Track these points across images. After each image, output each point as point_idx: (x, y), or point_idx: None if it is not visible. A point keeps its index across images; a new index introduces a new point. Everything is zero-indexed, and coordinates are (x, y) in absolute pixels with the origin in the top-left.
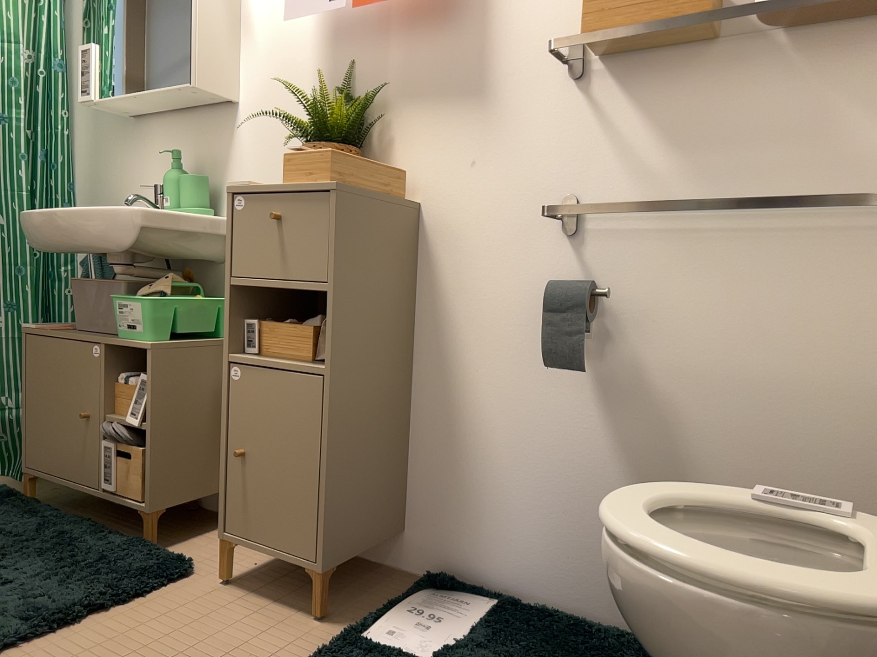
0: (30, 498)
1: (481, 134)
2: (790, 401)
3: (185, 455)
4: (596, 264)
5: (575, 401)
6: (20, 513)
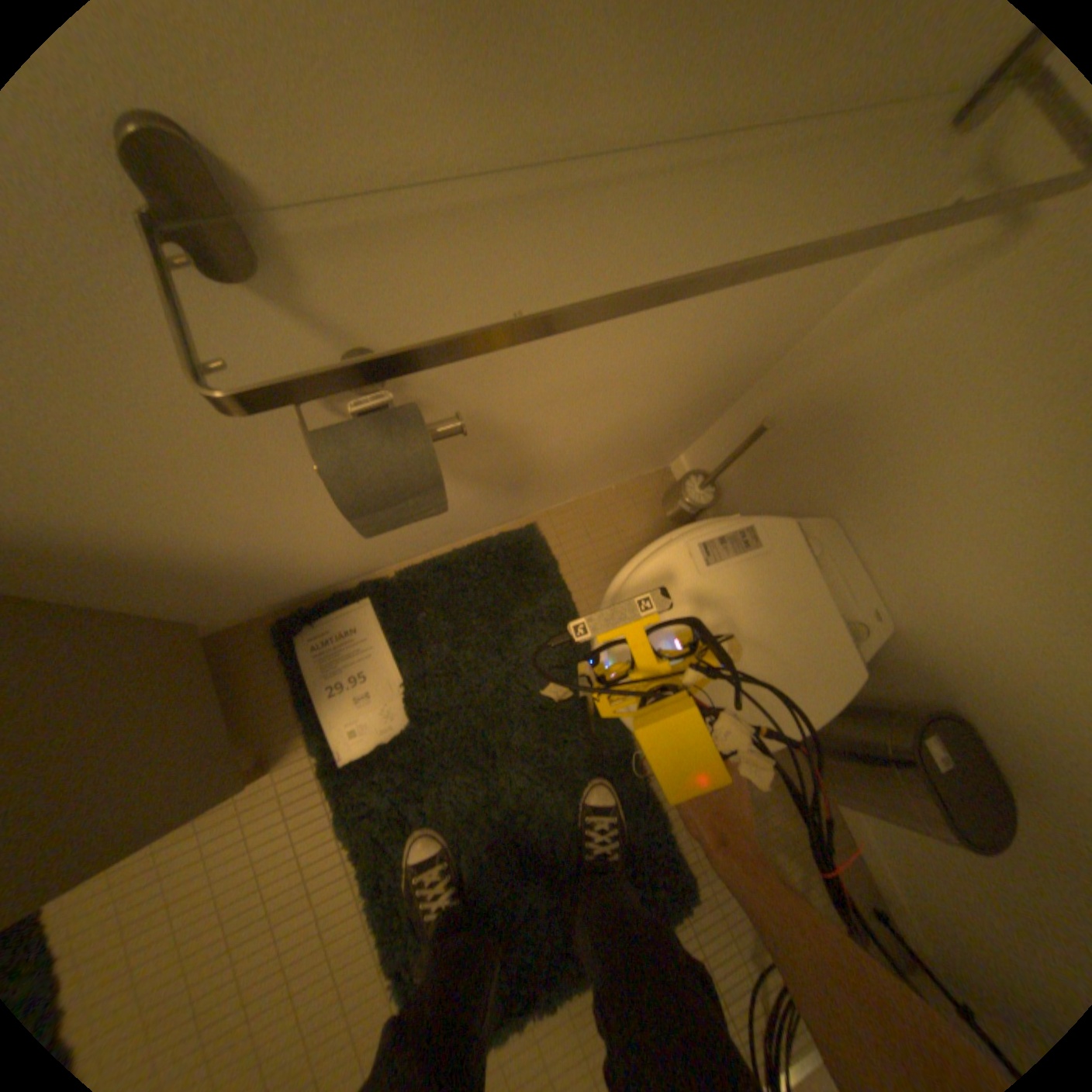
0: None
1: None
2: (662, 374)
3: None
4: (362, 313)
5: None
6: None
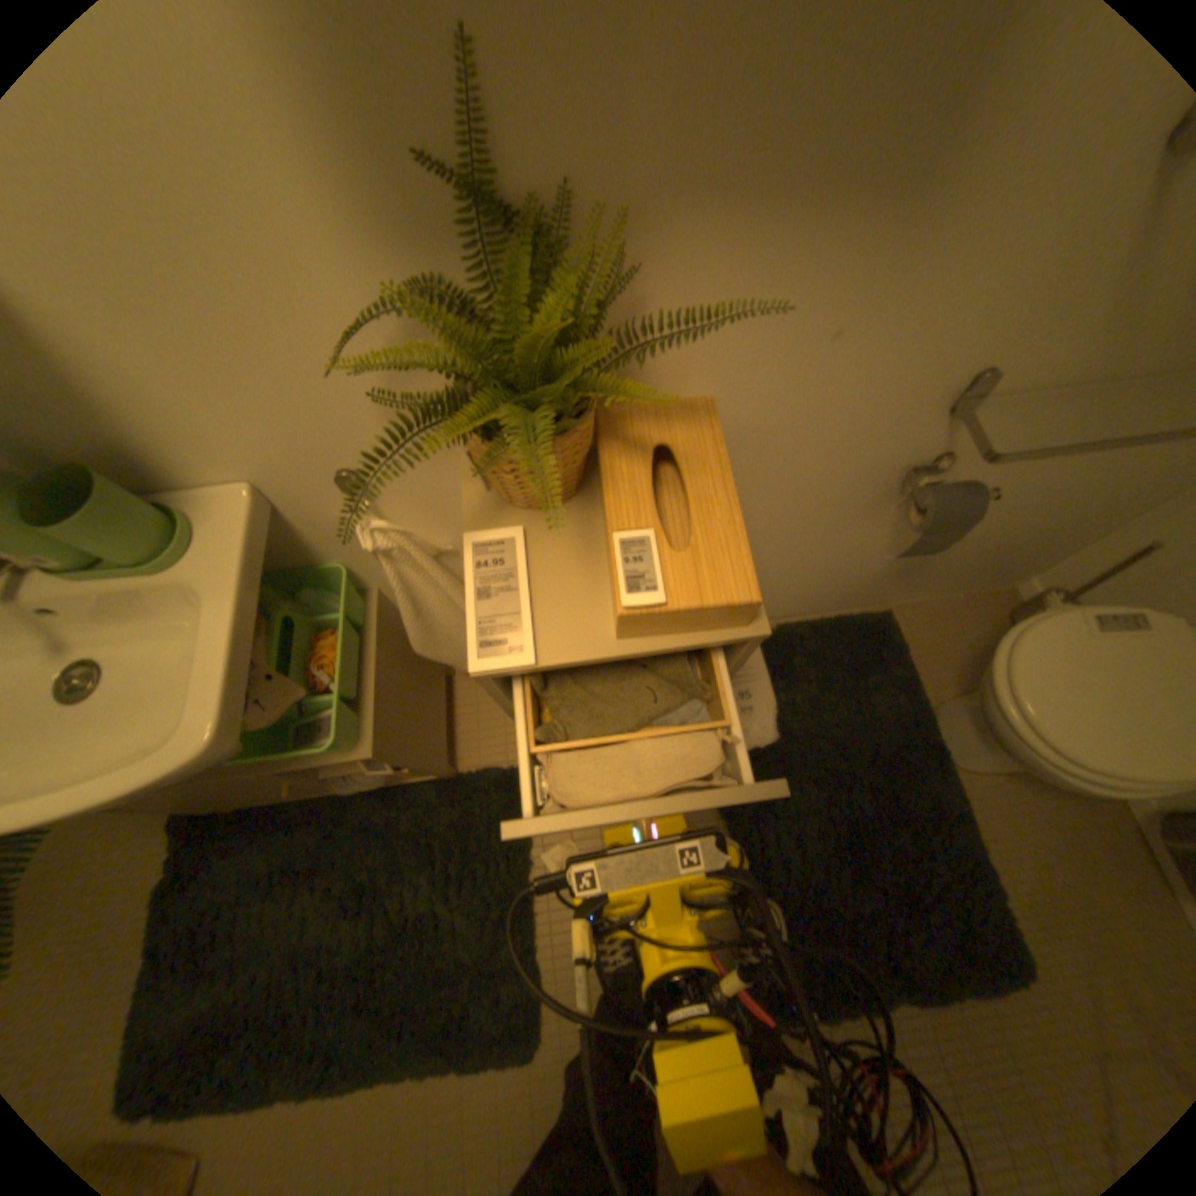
0: (238, 825)
1: (883, 273)
2: (1075, 496)
3: (429, 733)
4: (971, 436)
5: (867, 536)
6: (271, 851)
